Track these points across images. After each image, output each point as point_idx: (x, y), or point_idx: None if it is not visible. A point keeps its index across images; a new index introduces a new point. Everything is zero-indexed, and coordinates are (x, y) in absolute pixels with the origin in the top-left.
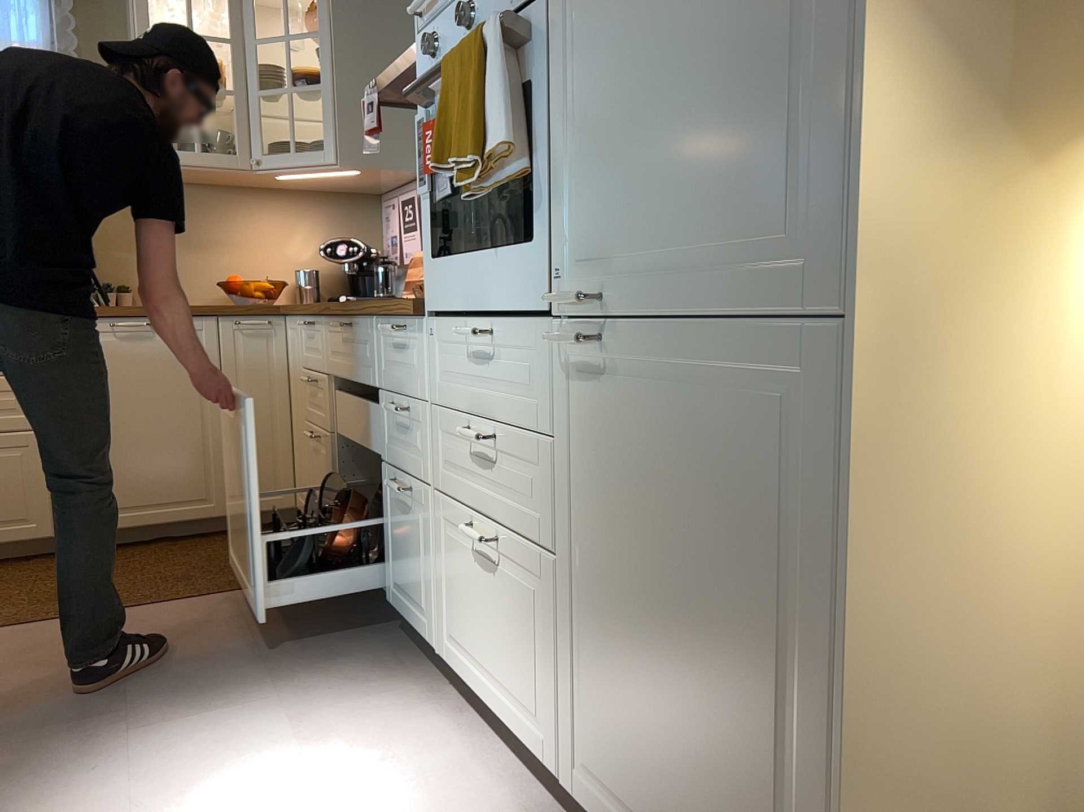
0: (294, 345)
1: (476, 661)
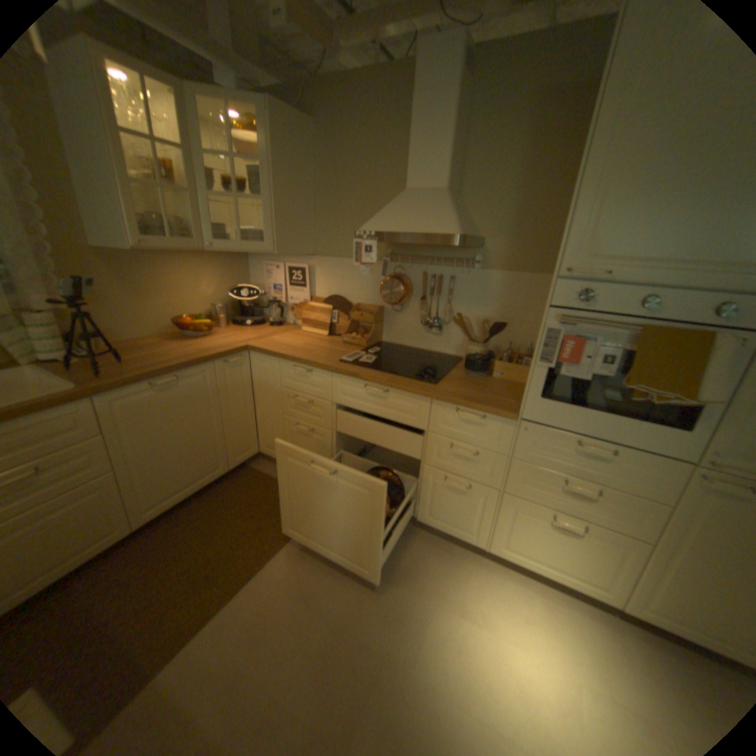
0: (266, 371)
1: (536, 559)
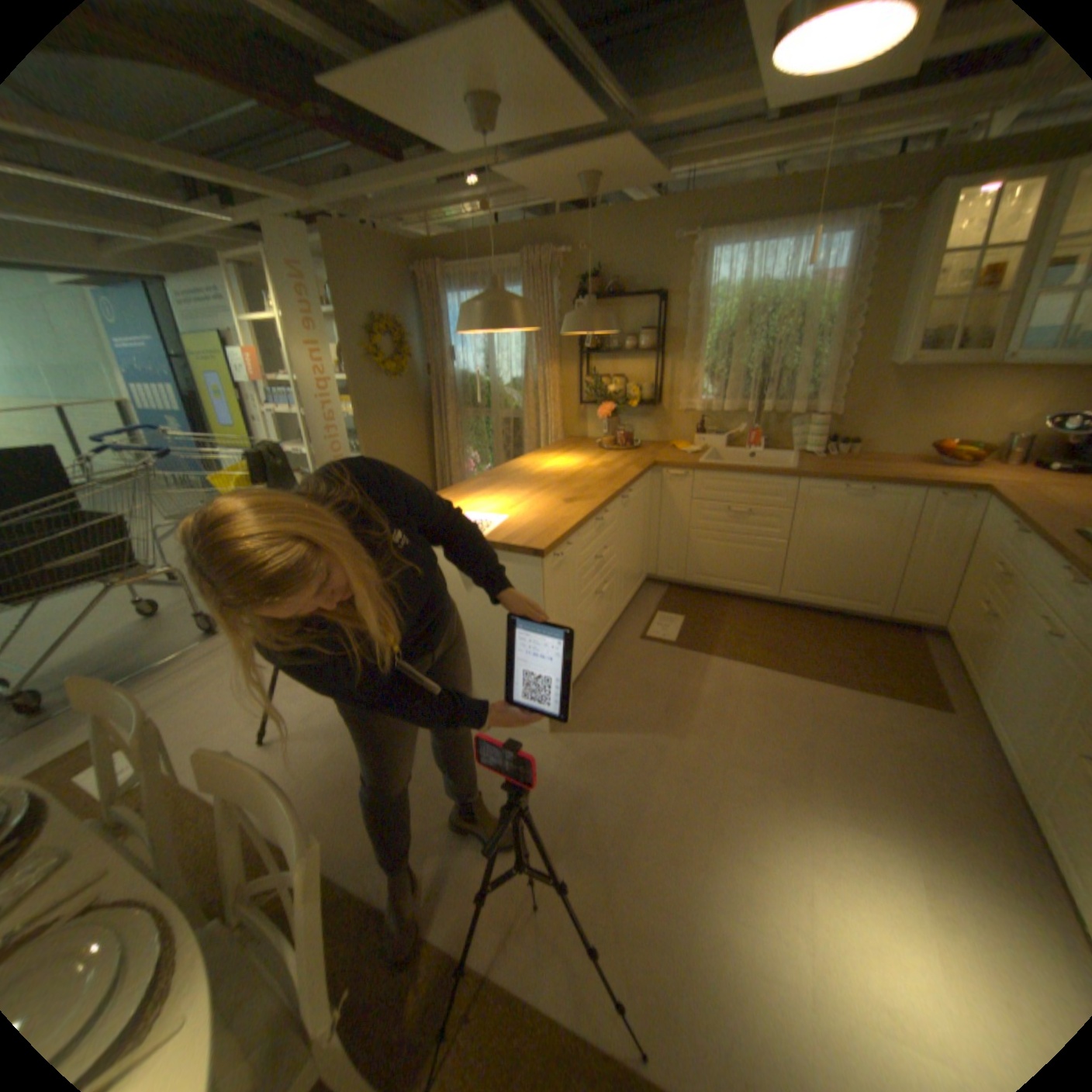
0: (992, 524)
1: None
